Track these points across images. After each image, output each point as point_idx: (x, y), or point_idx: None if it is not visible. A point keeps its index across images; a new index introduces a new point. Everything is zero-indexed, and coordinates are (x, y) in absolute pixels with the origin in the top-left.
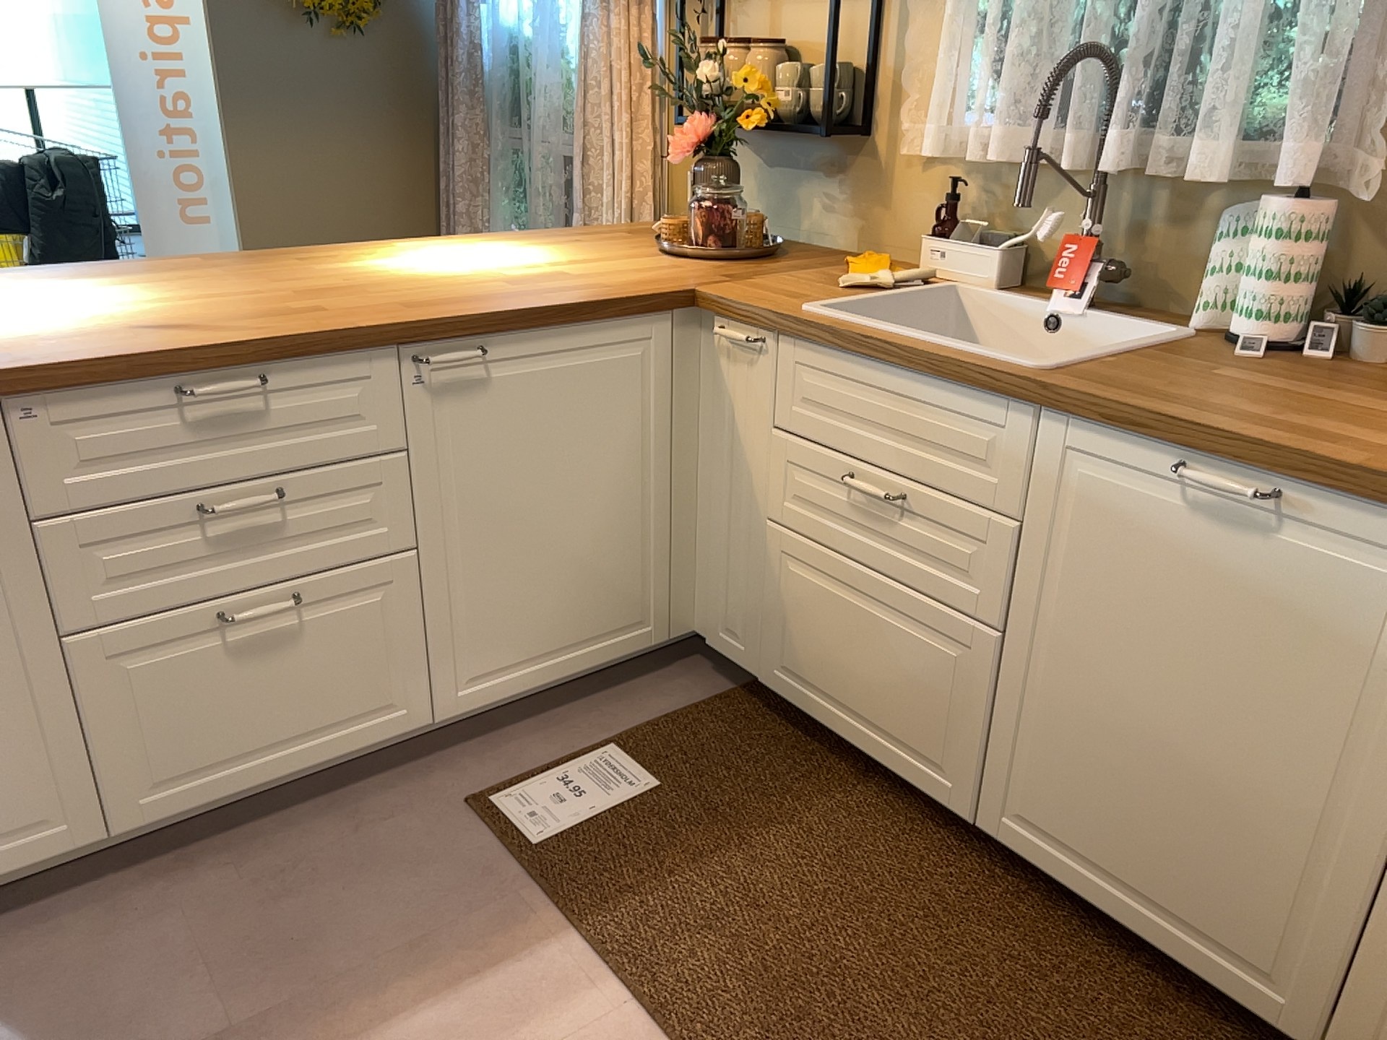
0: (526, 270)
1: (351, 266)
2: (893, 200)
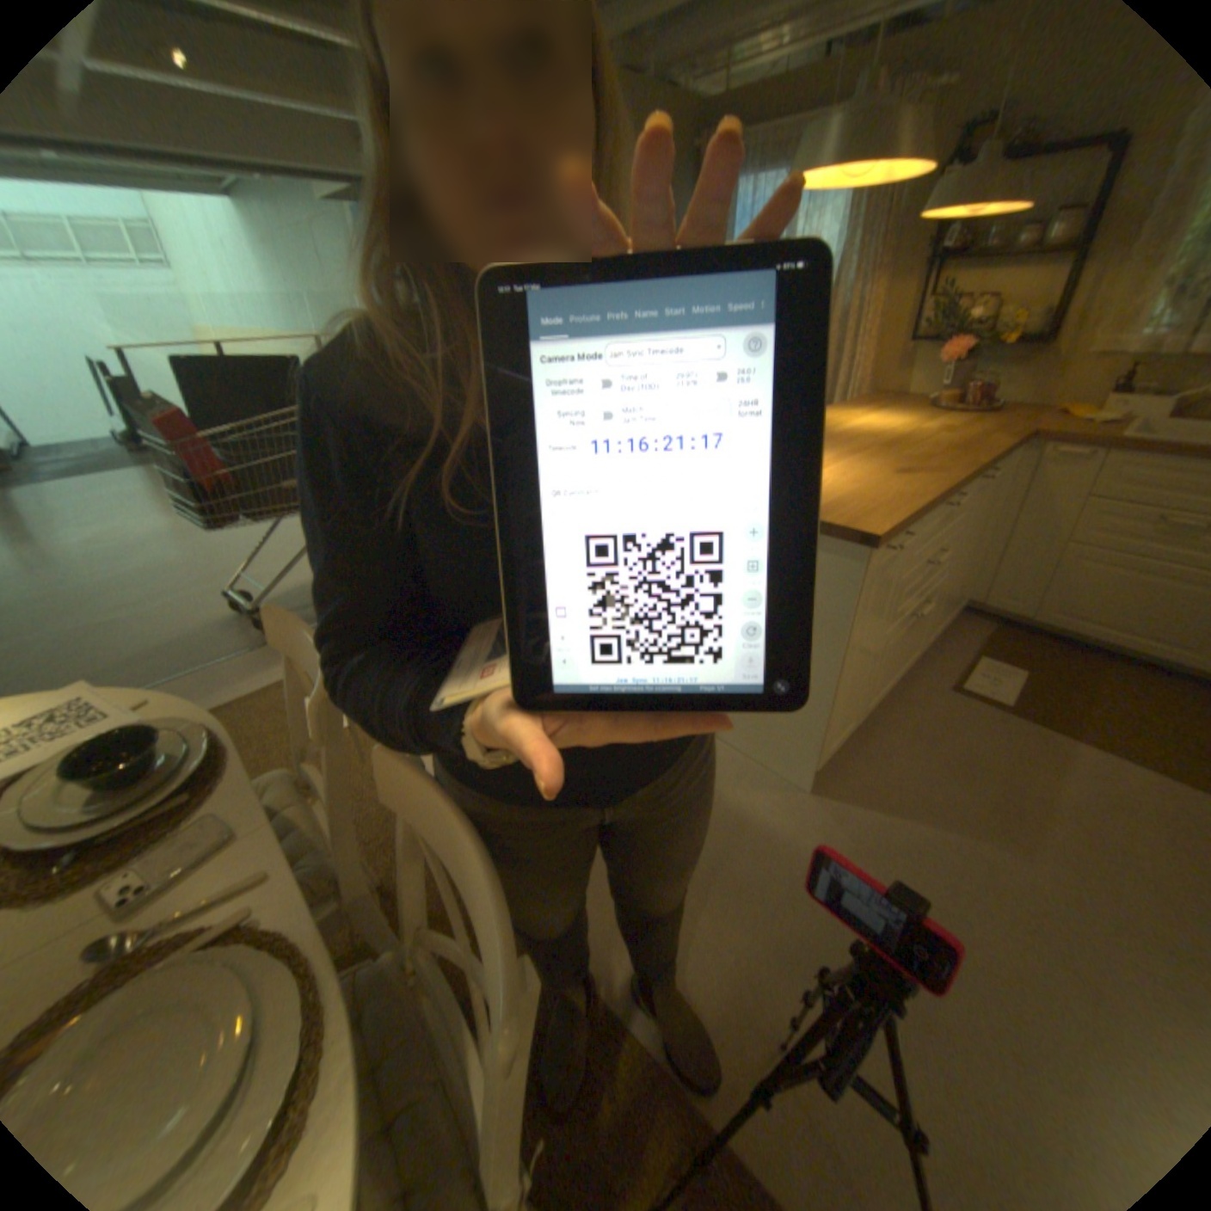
0: (926, 425)
1: (841, 430)
2: (1068, 375)
